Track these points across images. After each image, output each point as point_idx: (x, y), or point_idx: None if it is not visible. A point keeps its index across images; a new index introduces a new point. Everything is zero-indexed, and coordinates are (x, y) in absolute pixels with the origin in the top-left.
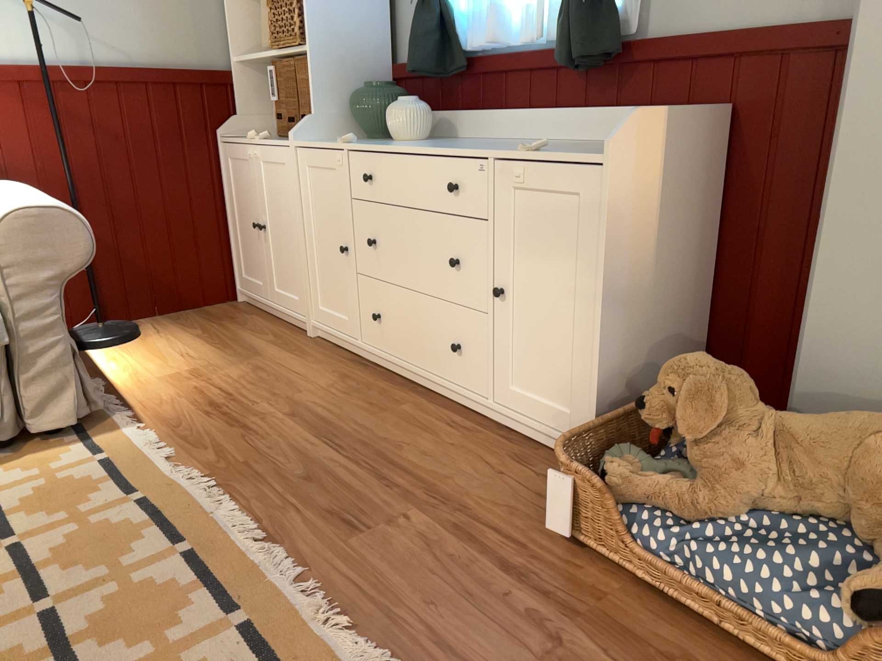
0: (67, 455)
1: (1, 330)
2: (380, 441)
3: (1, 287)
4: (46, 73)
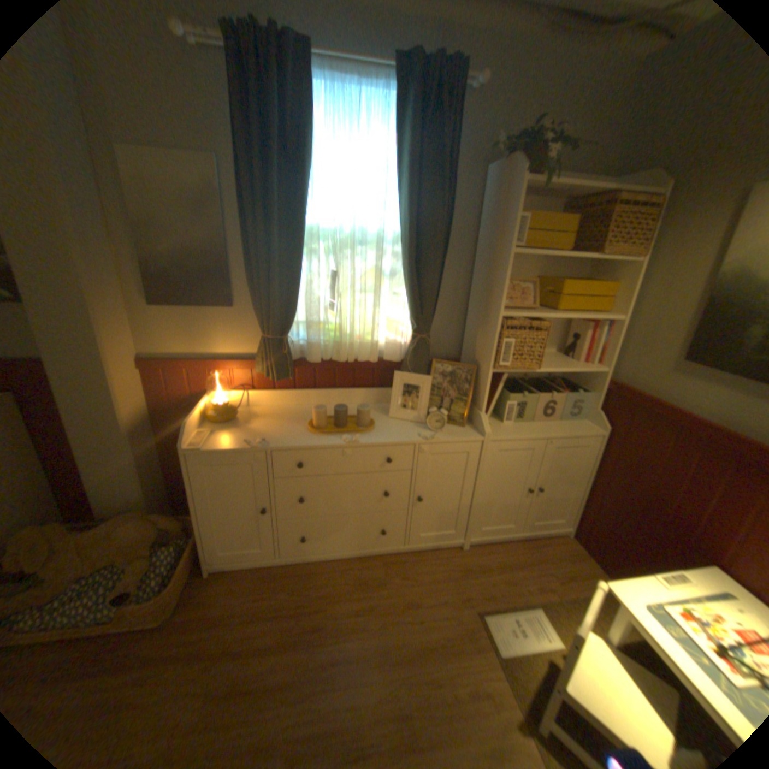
0: None
1: None
2: None
3: None
4: None
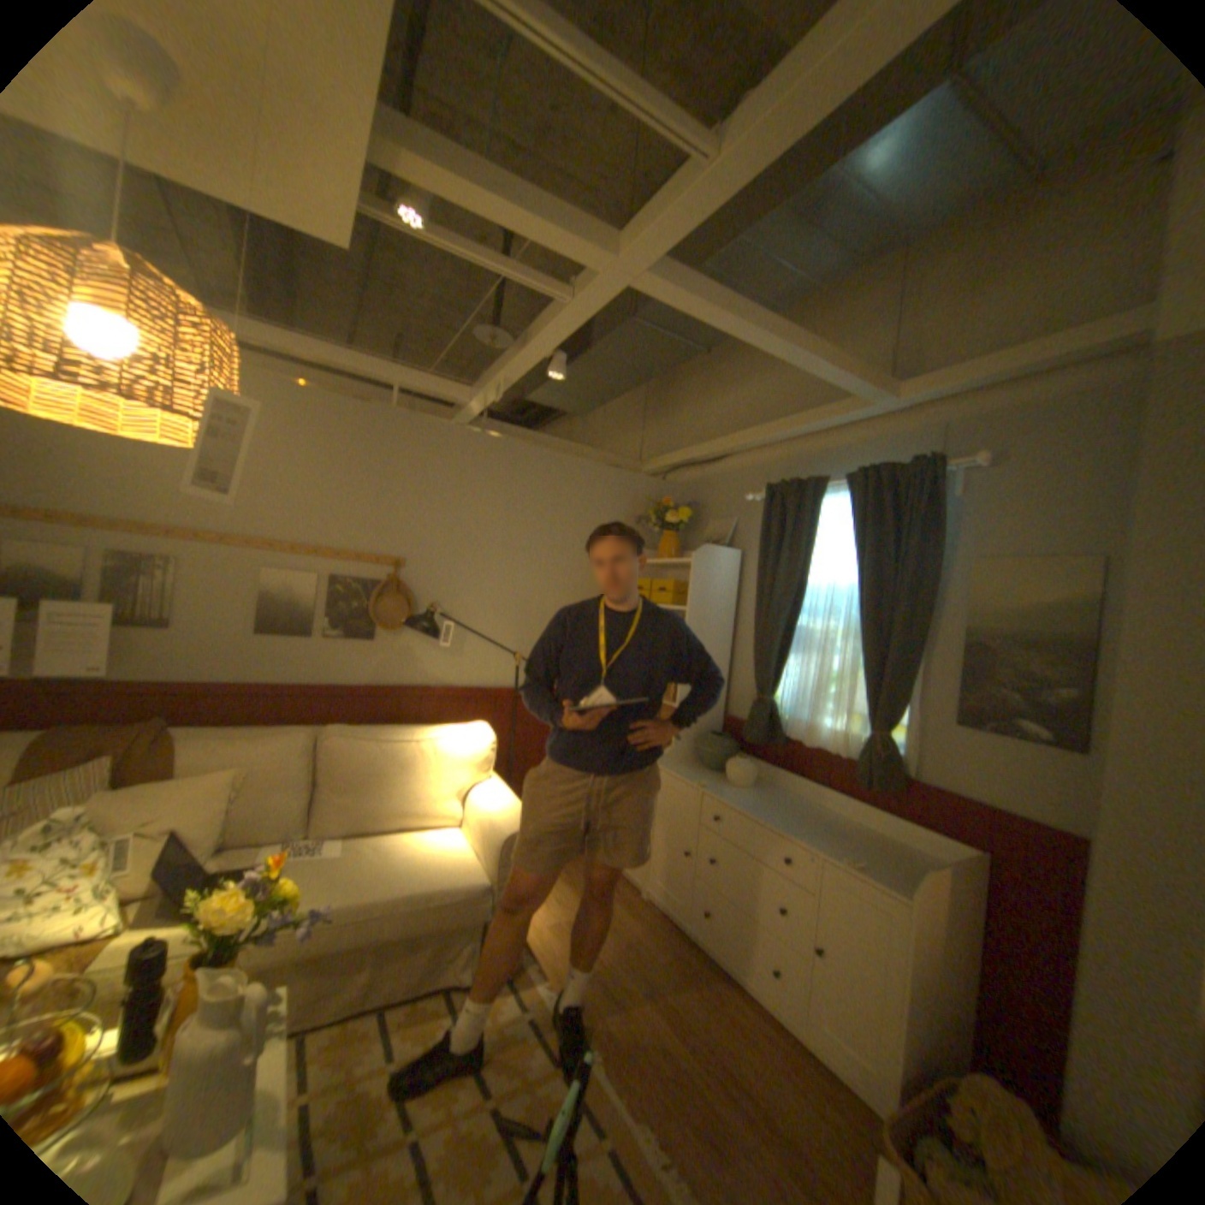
0: (506, 1012)
1: (489, 913)
2: (722, 1050)
3: (494, 881)
4: (514, 700)
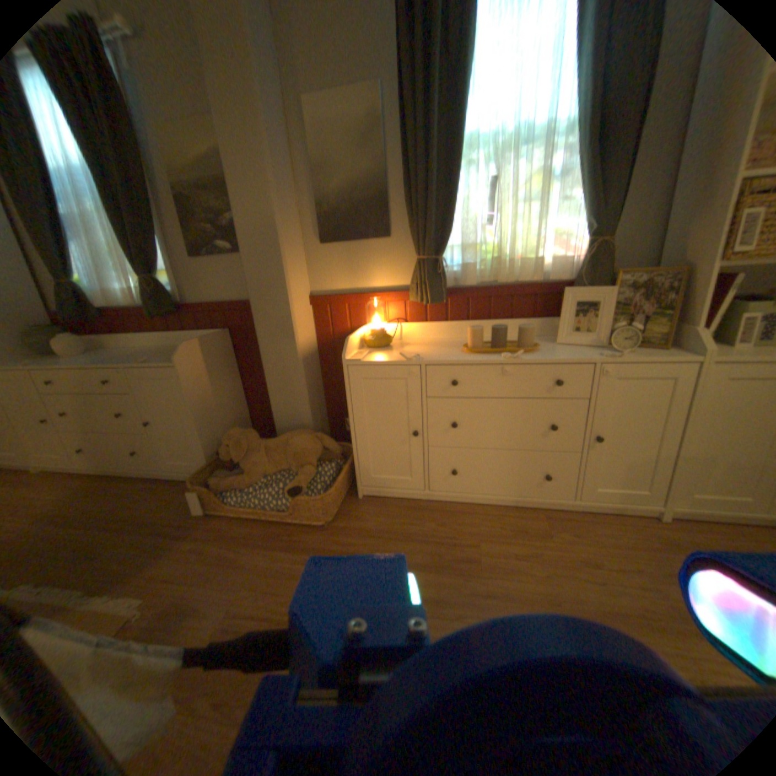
0: None
1: None
2: (101, 513)
3: None
4: None
